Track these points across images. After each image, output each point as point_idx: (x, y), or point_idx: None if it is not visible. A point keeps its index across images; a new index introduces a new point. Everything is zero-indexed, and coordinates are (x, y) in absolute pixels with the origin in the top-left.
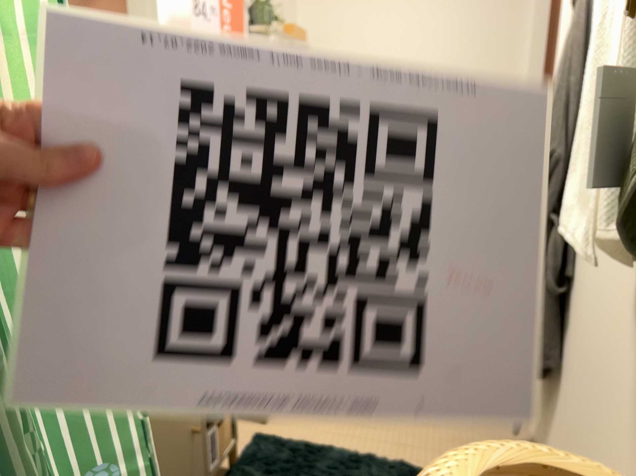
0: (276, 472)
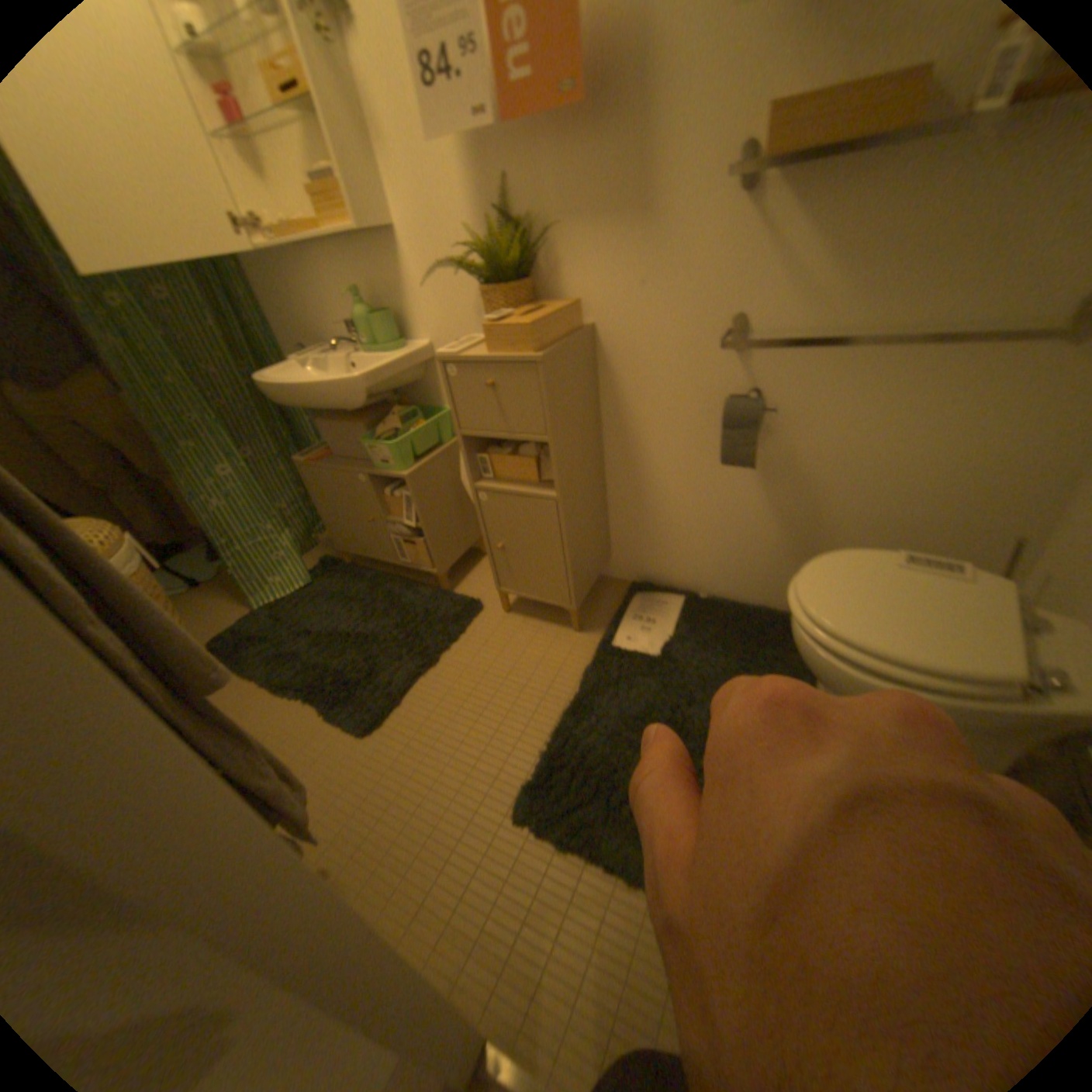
0: (421, 610)
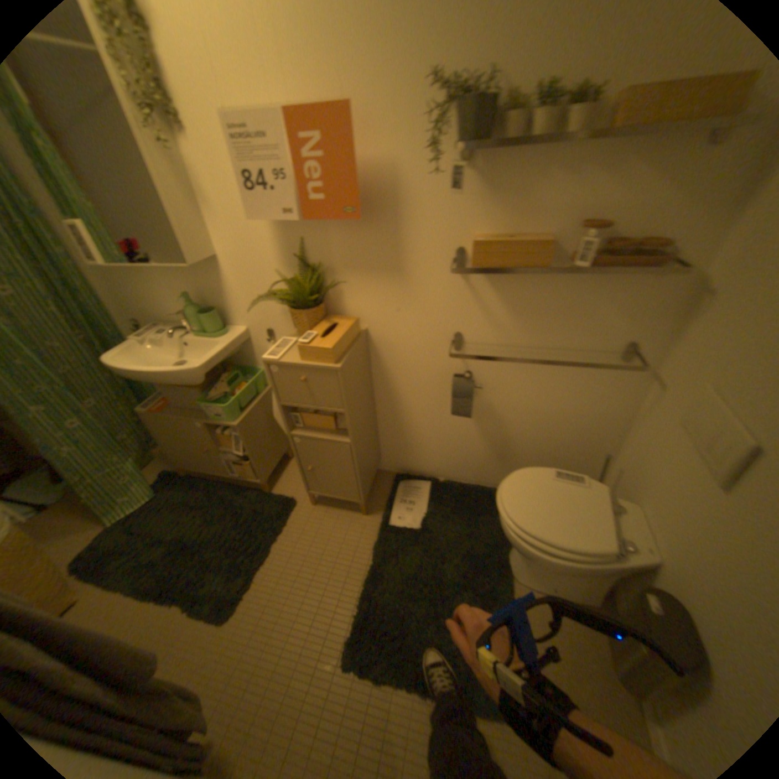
0: (253, 515)
